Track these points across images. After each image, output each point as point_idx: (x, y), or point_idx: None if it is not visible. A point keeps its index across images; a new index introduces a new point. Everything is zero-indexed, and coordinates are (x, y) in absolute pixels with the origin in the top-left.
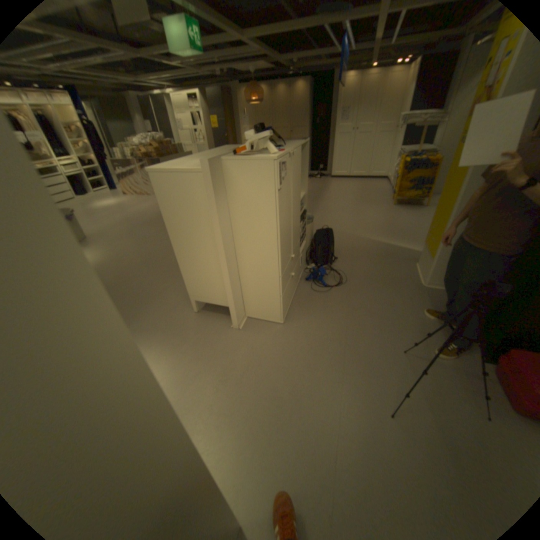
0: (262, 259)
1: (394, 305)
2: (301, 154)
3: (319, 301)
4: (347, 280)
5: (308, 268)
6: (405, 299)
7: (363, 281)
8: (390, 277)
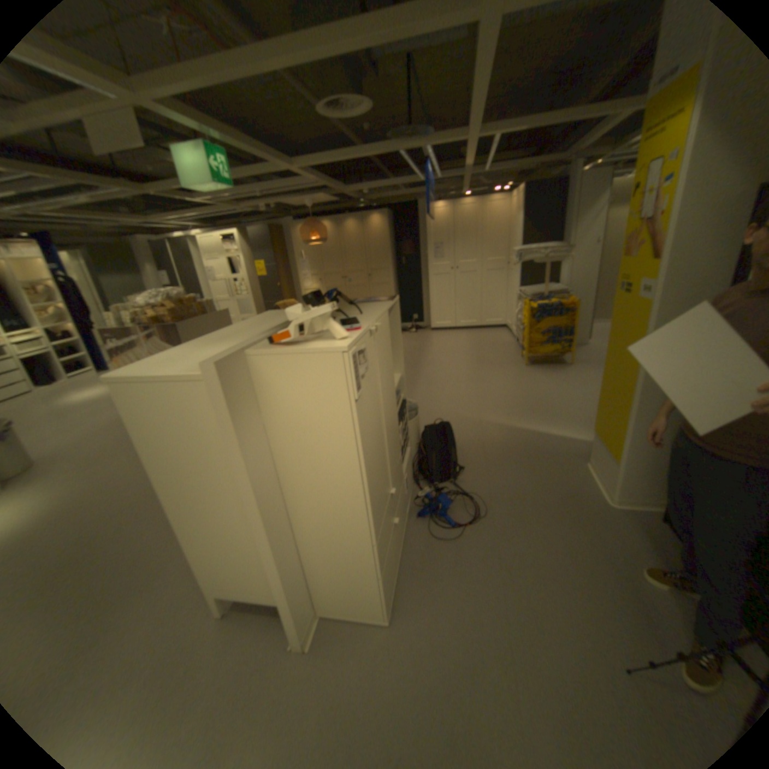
0: (337, 517)
1: (577, 555)
2: (388, 318)
3: (448, 561)
4: (487, 509)
5: (418, 490)
6: (591, 539)
7: (514, 507)
8: (554, 494)
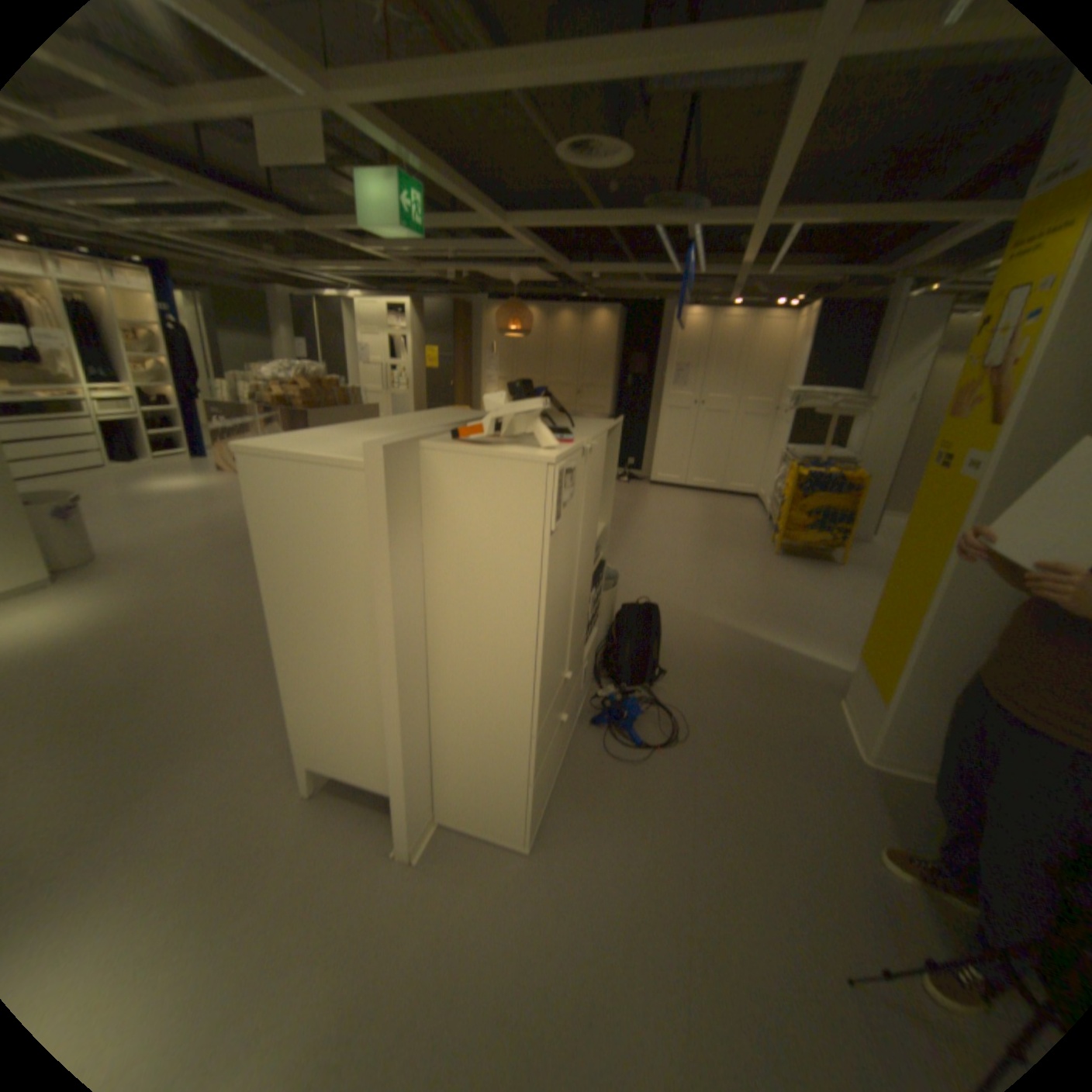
0: (492, 688)
1: (805, 817)
2: (603, 445)
3: (622, 789)
4: (688, 732)
5: (597, 689)
6: (828, 801)
7: (726, 738)
8: (786, 732)
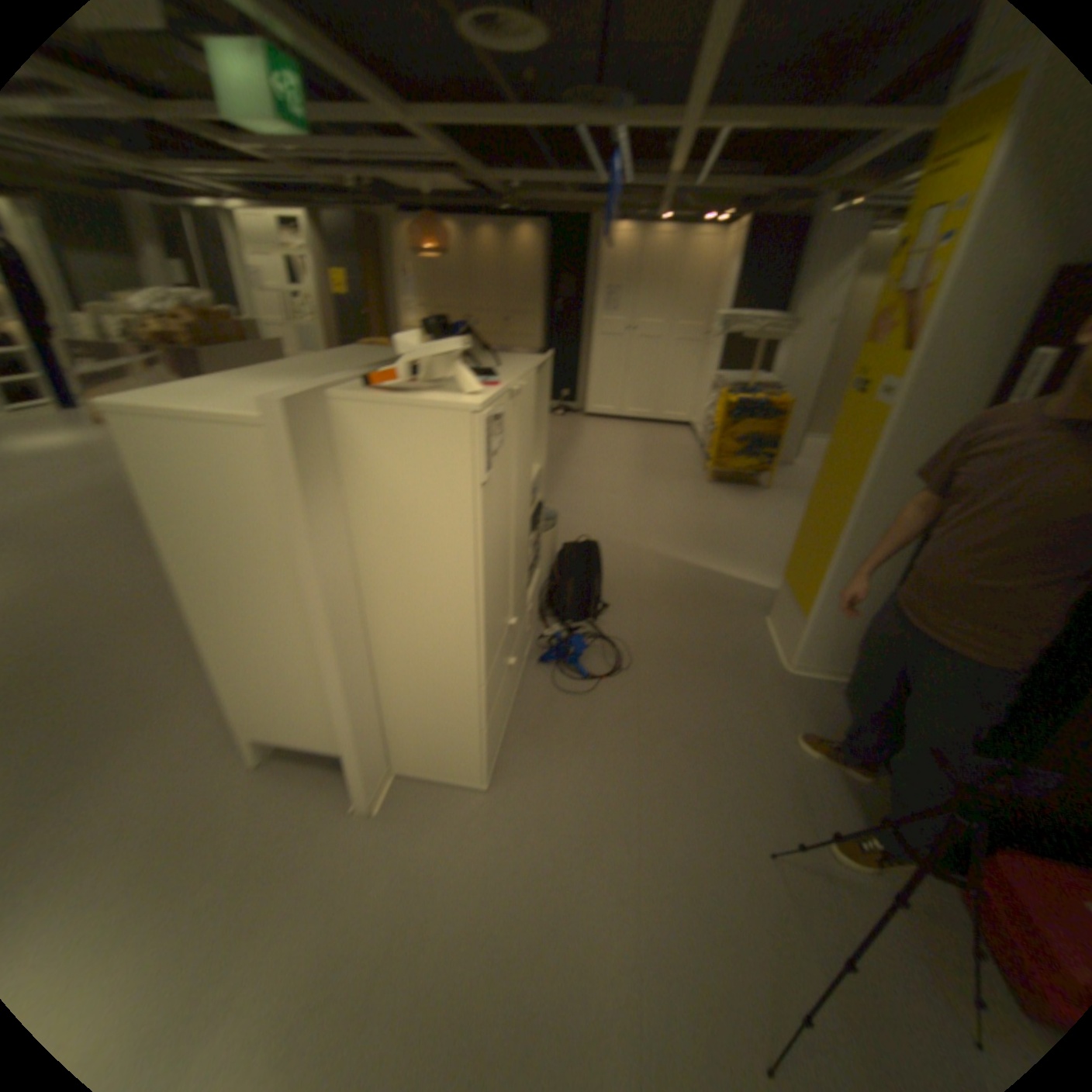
0: (438, 643)
1: (737, 723)
2: (536, 381)
3: (574, 718)
4: (632, 659)
5: (545, 627)
6: (757, 707)
7: (667, 661)
8: (720, 650)
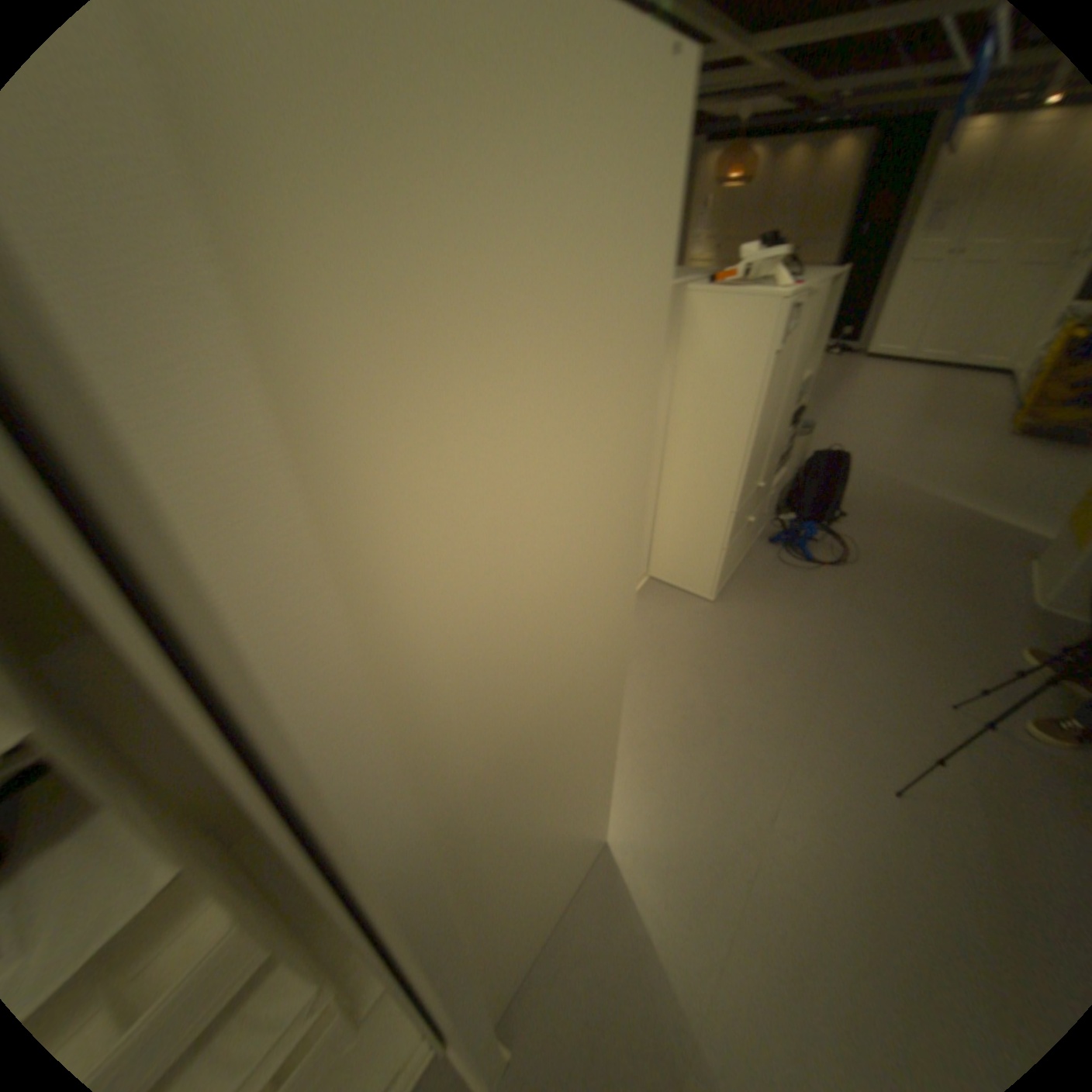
0: (711, 475)
1: (957, 627)
2: (826, 295)
3: (792, 584)
4: (859, 561)
5: (779, 523)
6: (986, 622)
7: (896, 570)
8: (961, 575)
